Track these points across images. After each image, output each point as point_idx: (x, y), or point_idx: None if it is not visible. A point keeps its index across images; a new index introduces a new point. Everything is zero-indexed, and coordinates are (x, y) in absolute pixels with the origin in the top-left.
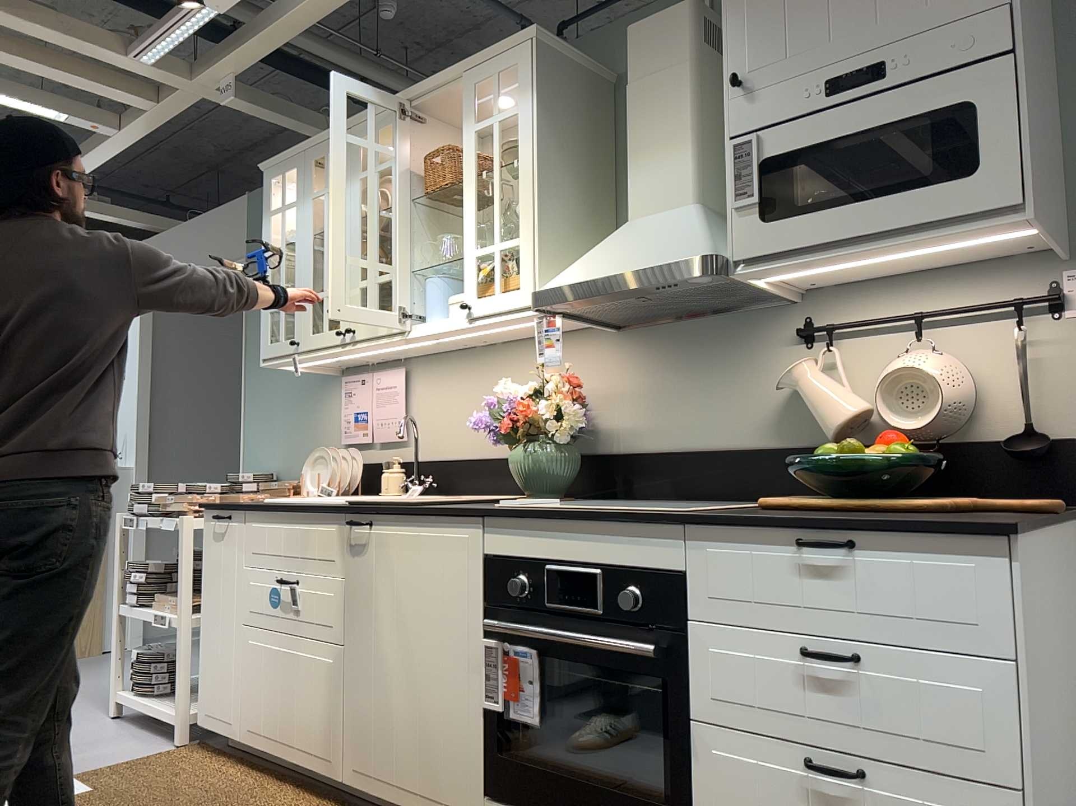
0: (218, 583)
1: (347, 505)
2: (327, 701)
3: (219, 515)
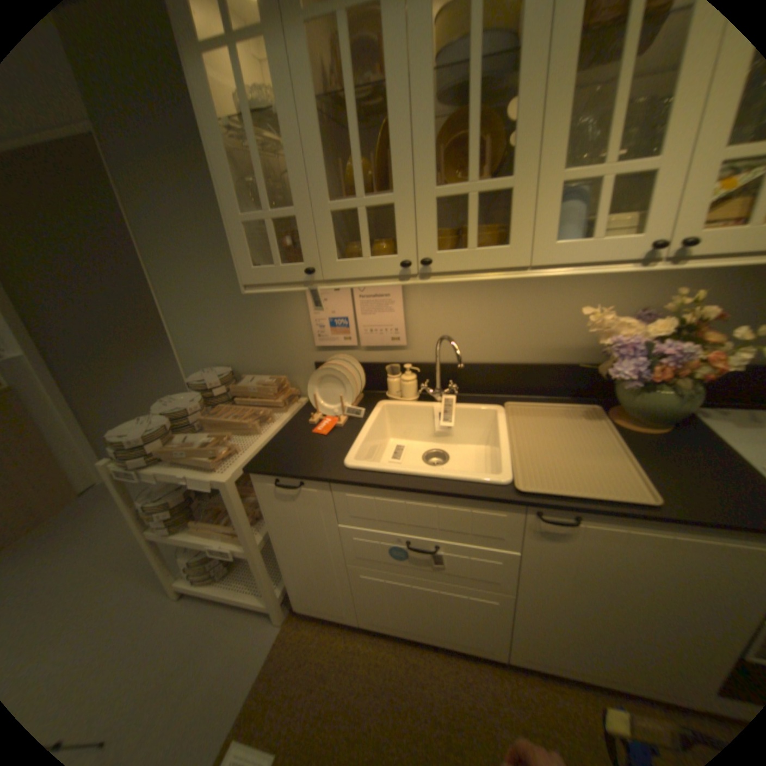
0: (297, 533)
1: (514, 487)
2: (492, 625)
3: (283, 480)
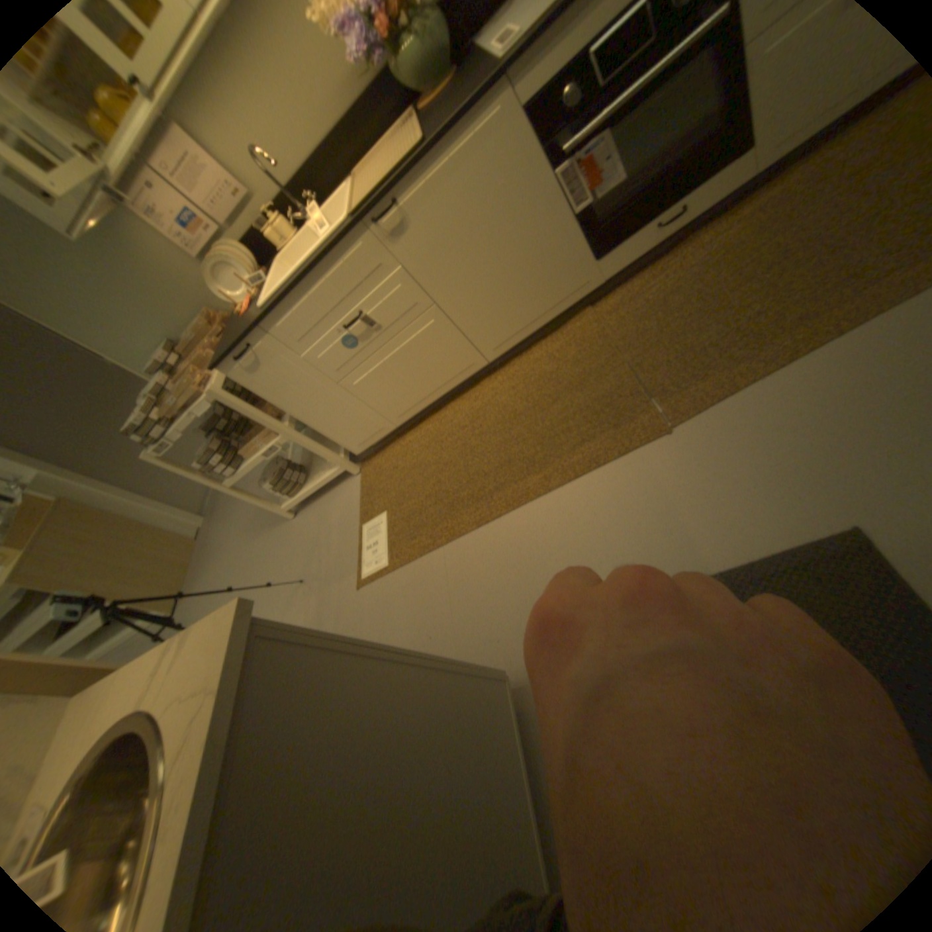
0: (291, 387)
1: (350, 216)
2: (449, 340)
3: (238, 353)
